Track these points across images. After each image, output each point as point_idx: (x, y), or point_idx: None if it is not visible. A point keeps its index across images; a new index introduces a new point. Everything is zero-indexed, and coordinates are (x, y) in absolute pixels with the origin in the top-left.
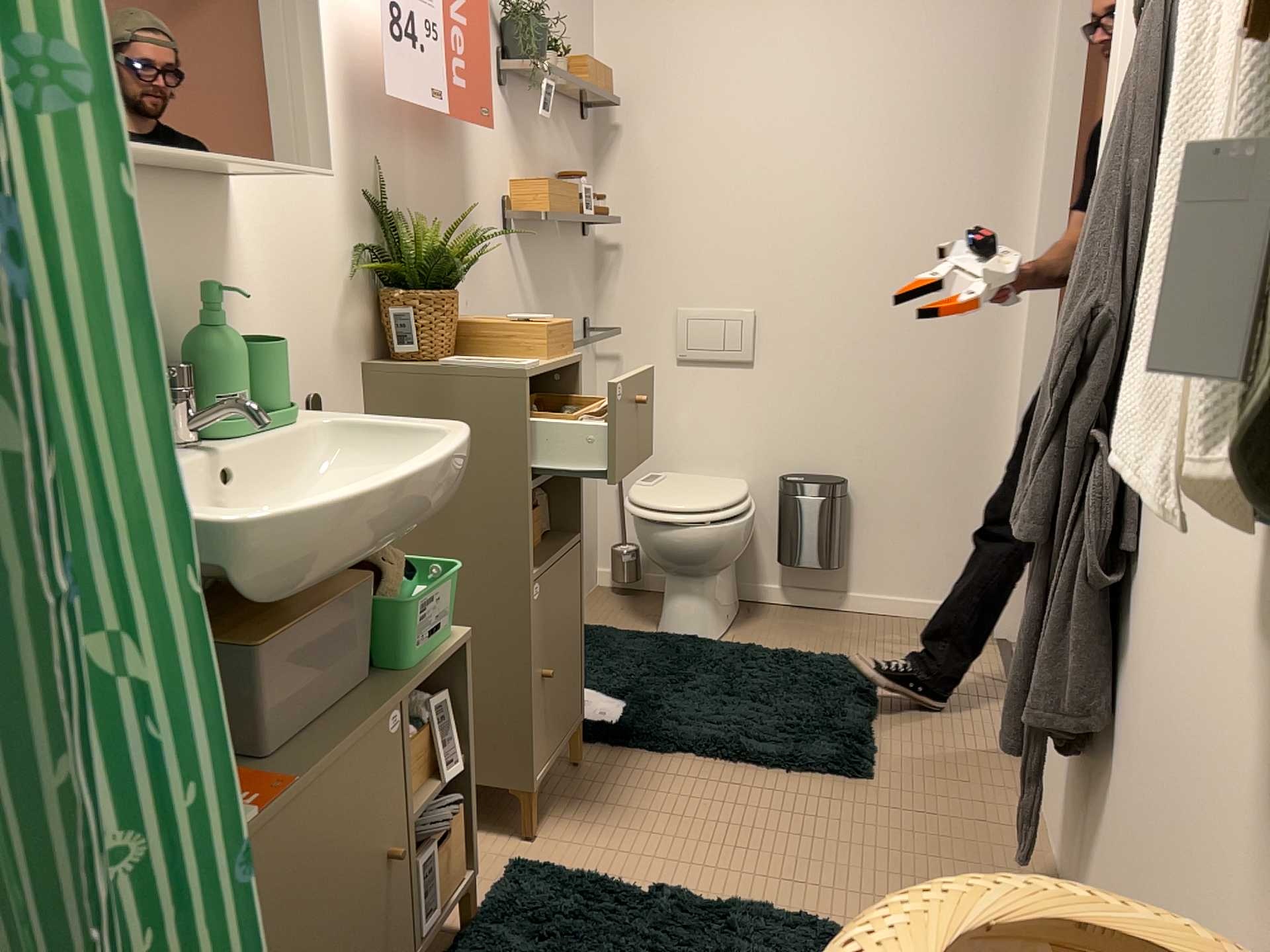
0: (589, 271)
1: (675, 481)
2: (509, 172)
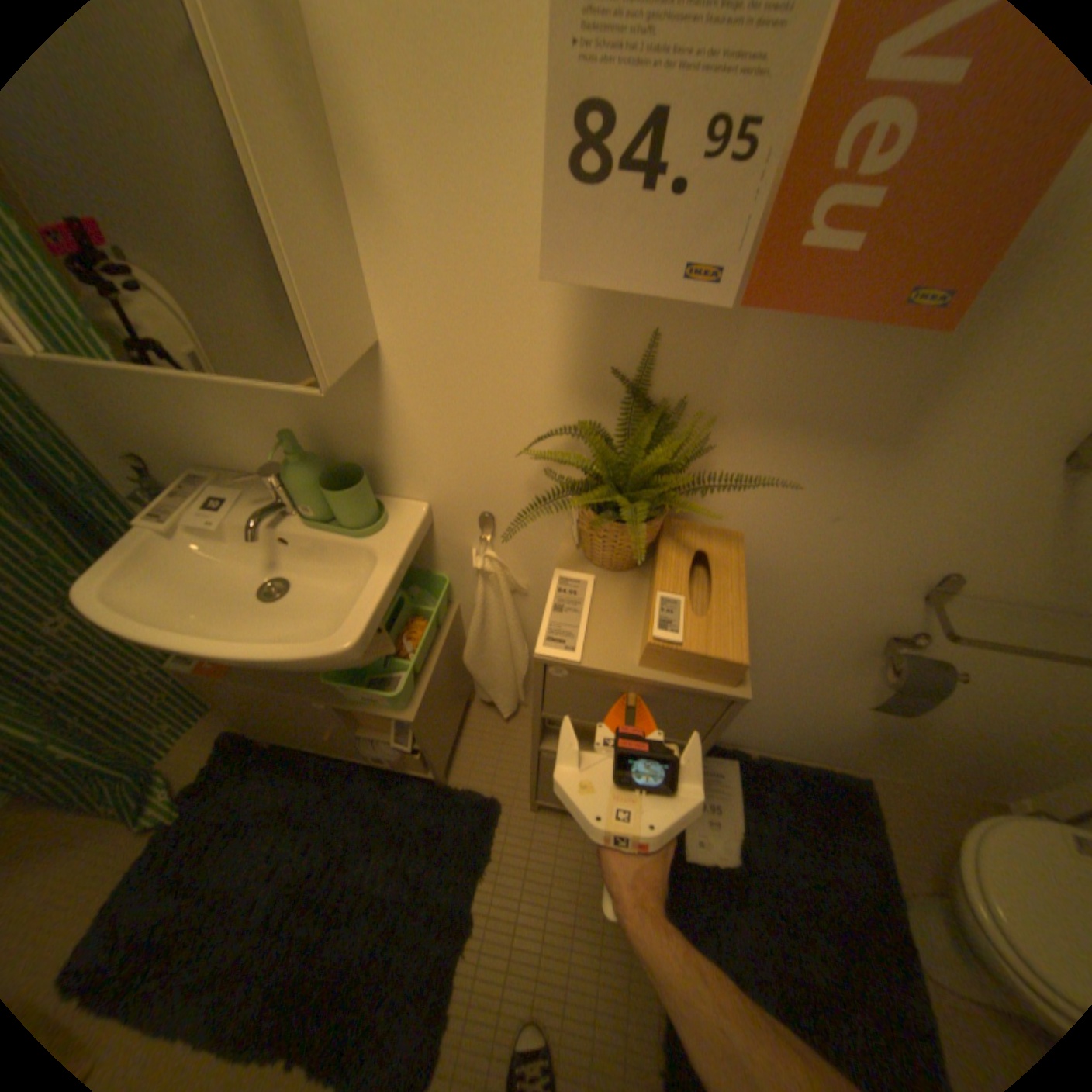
0: None
1: None
2: None
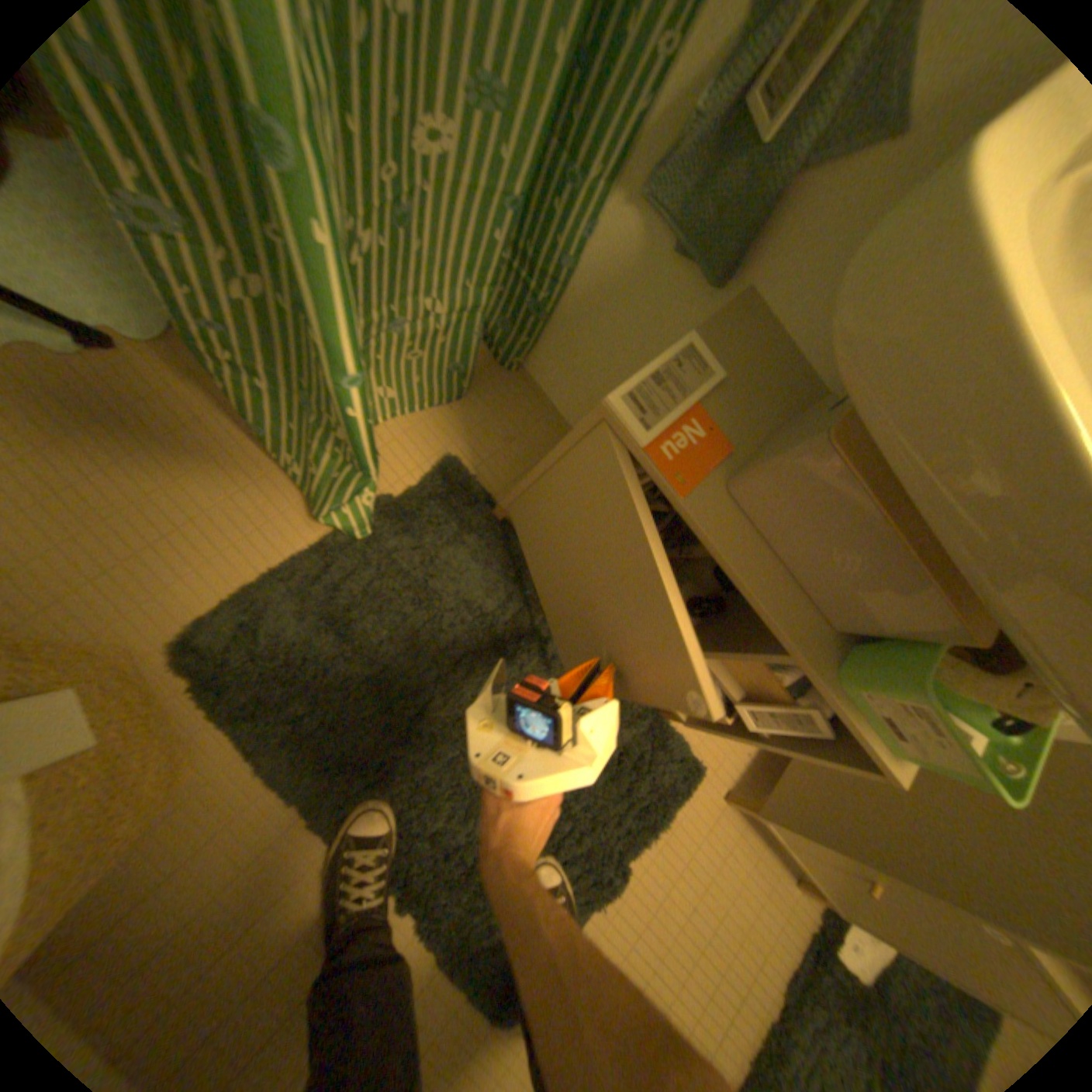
0: None
1: None
2: None
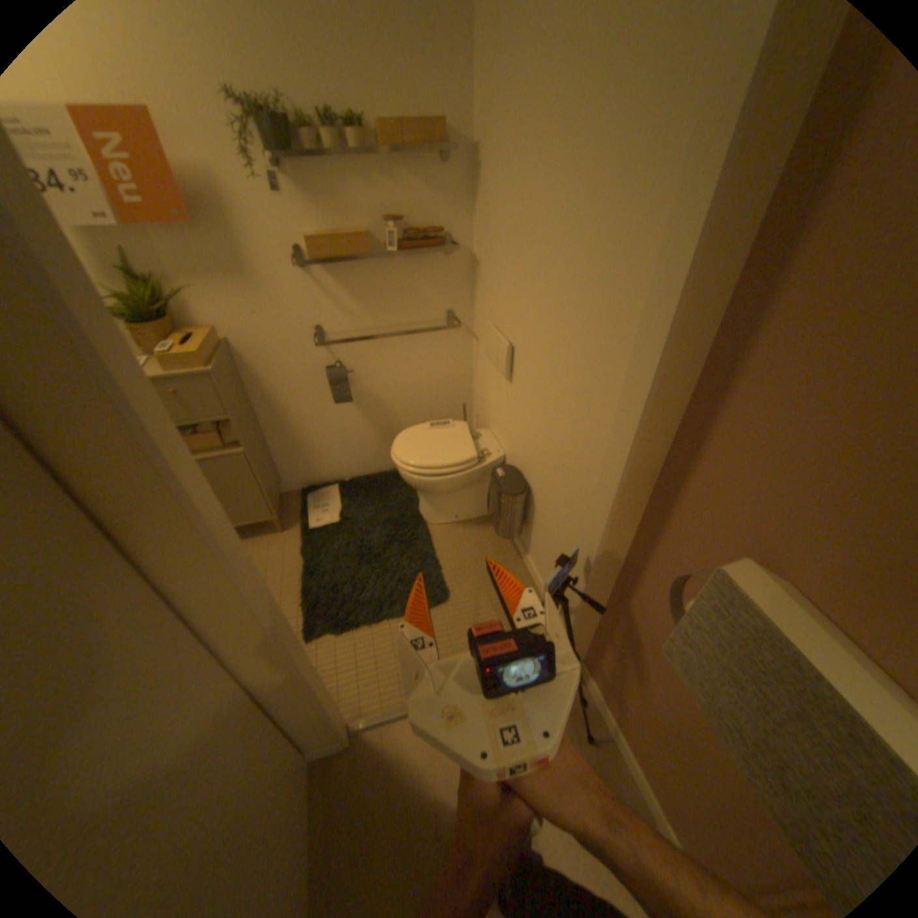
0: (455, 276)
1: (449, 432)
2: (294, 224)
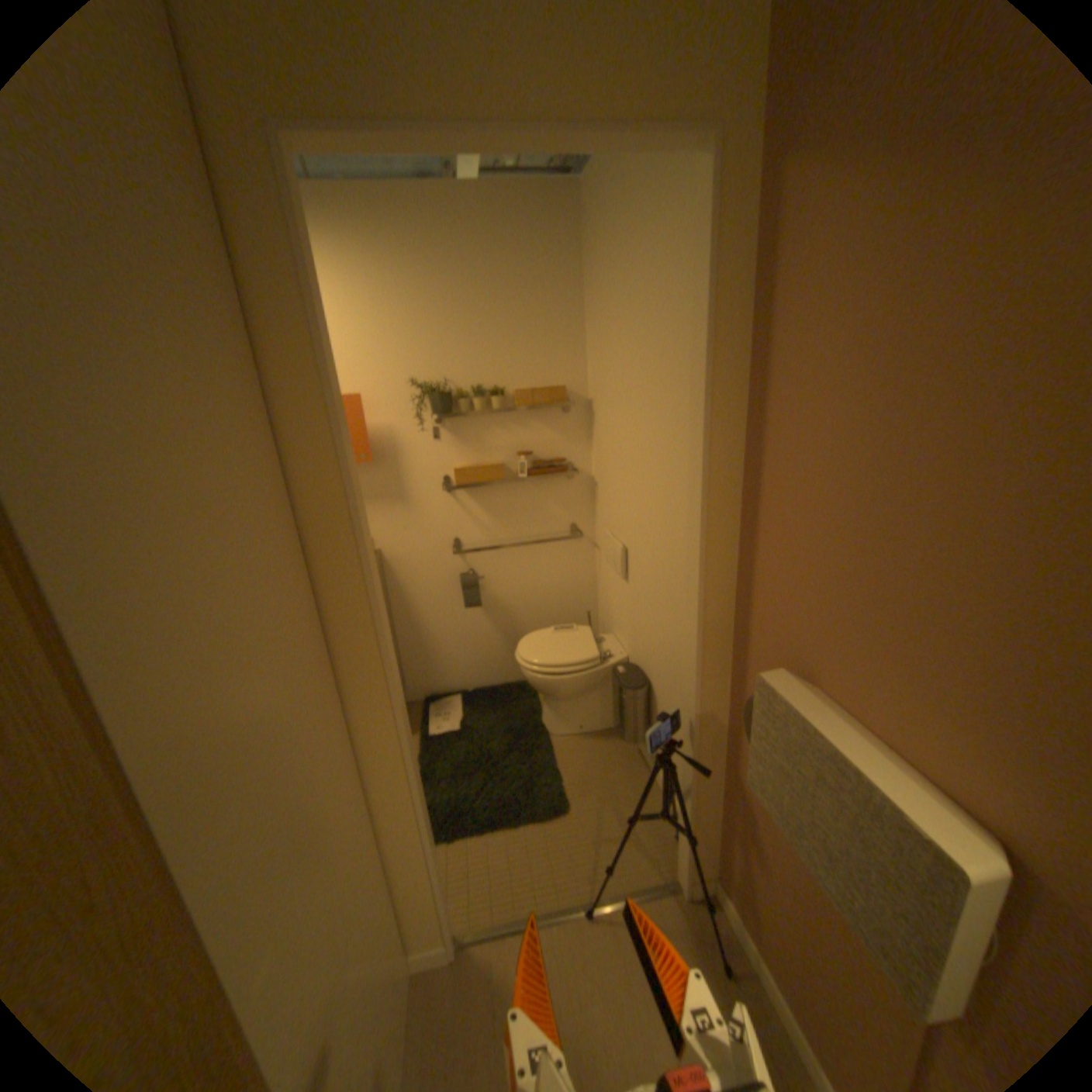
0: (577, 496)
1: (572, 635)
2: (447, 461)
